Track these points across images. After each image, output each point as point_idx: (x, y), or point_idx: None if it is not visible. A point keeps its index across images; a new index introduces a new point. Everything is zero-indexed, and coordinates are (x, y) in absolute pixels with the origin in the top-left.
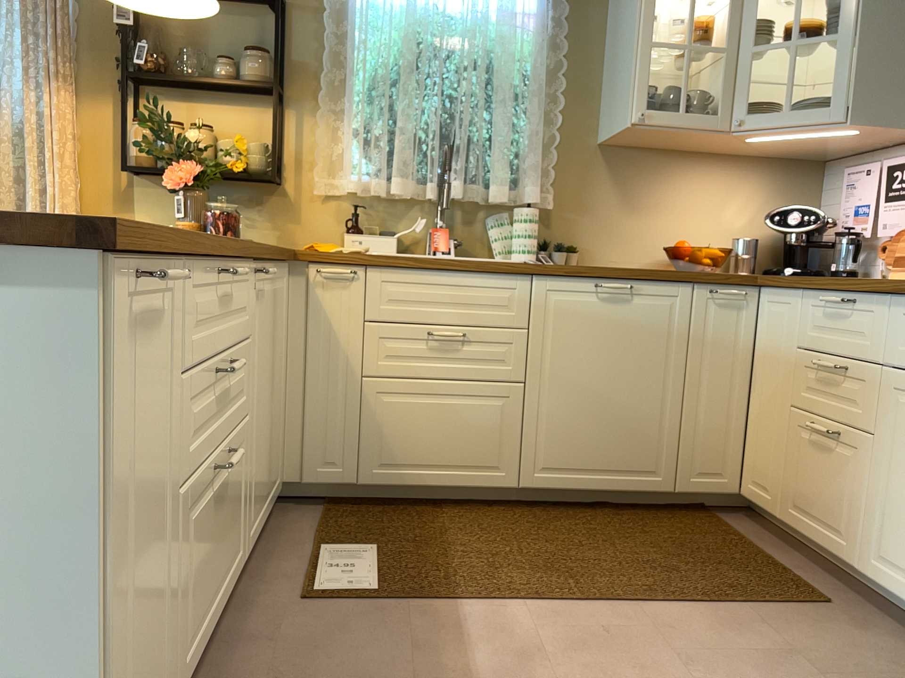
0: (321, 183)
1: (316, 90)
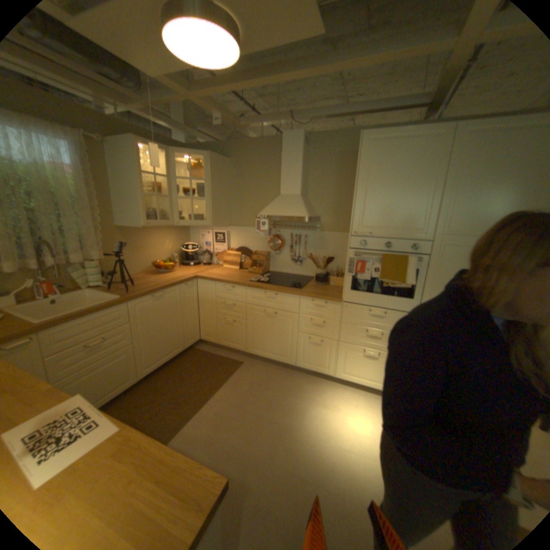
0: None
1: None
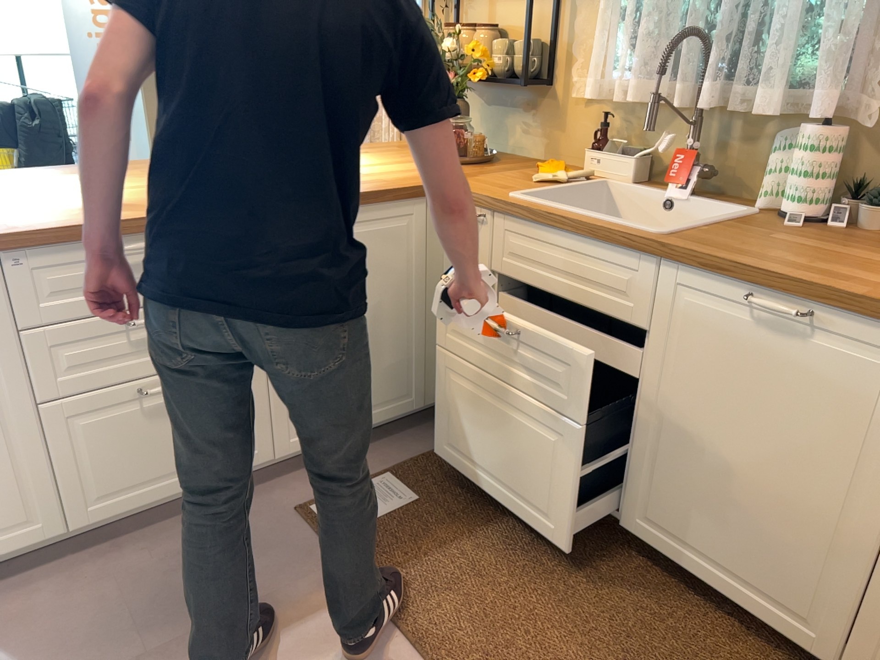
0: (577, 85)
1: None
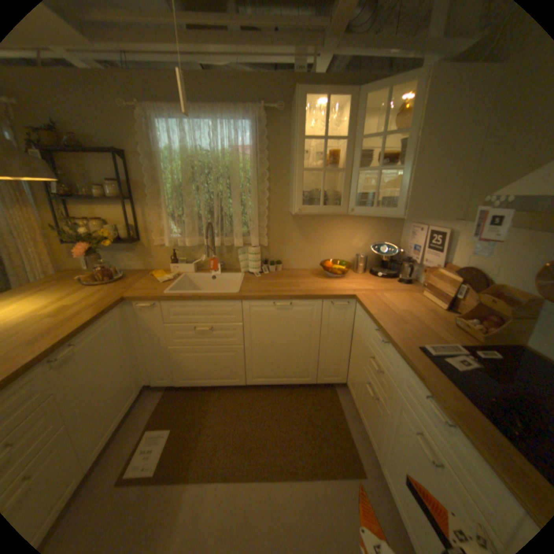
0: (156, 240)
1: (147, 194)
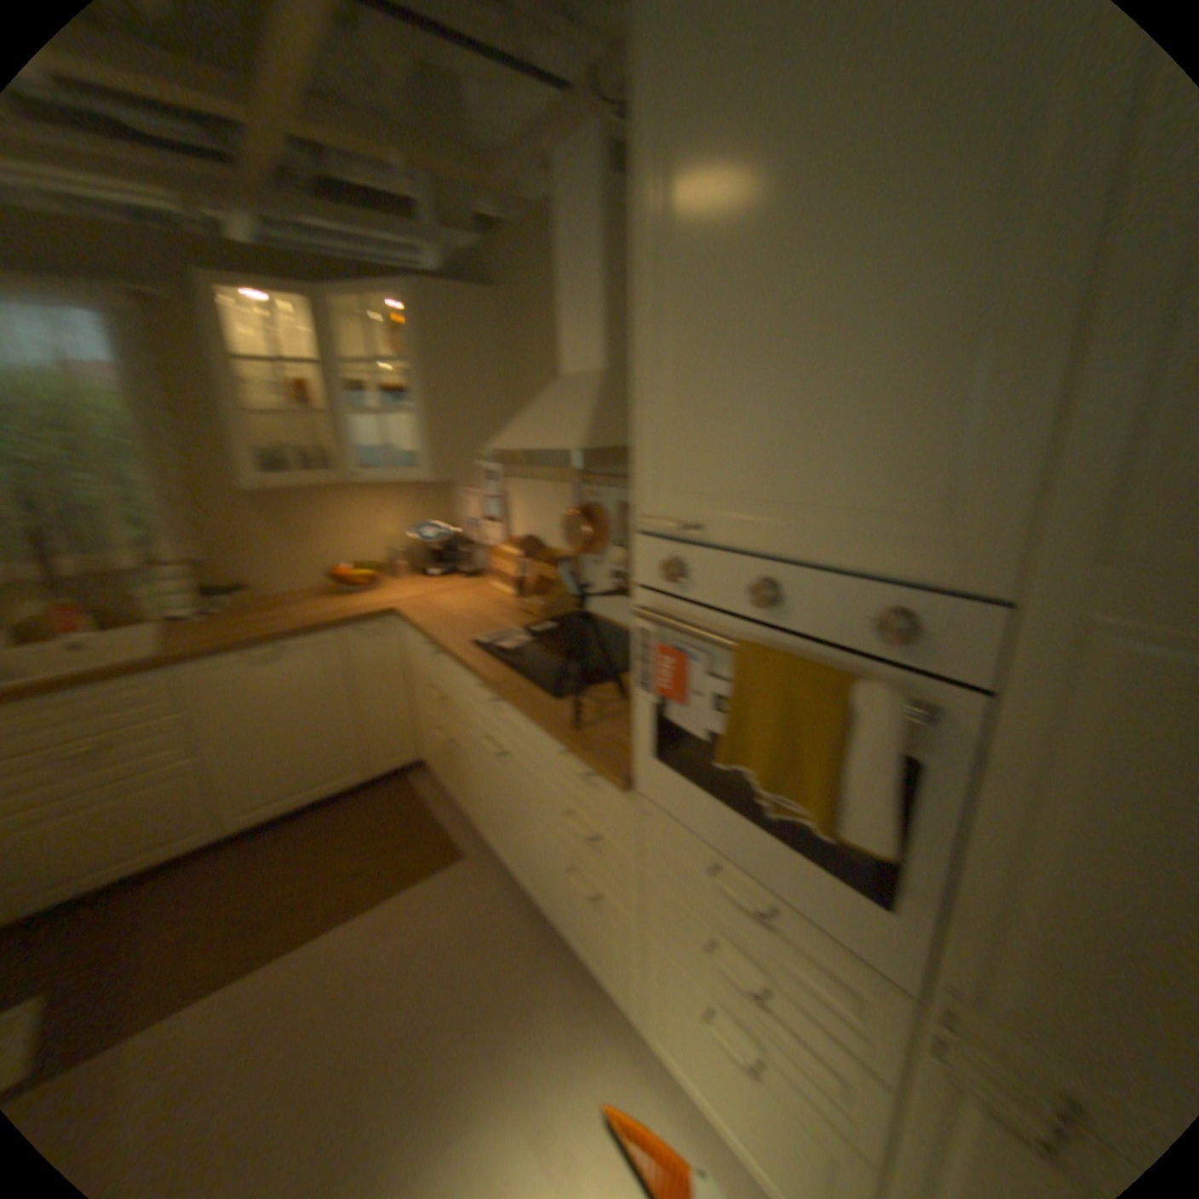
0: None
1: None
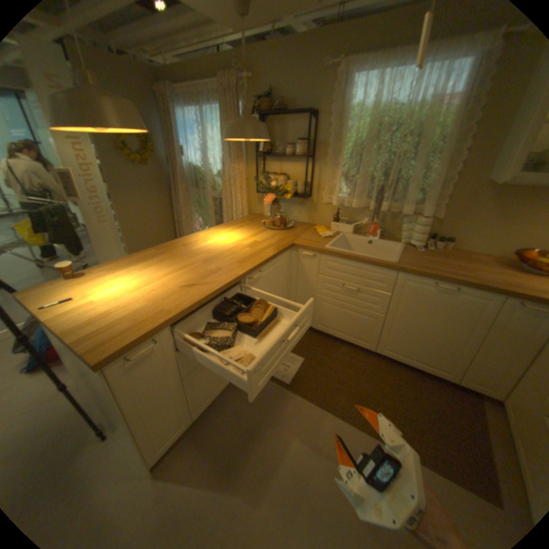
0: (324, 198)
1: (327, 153)
